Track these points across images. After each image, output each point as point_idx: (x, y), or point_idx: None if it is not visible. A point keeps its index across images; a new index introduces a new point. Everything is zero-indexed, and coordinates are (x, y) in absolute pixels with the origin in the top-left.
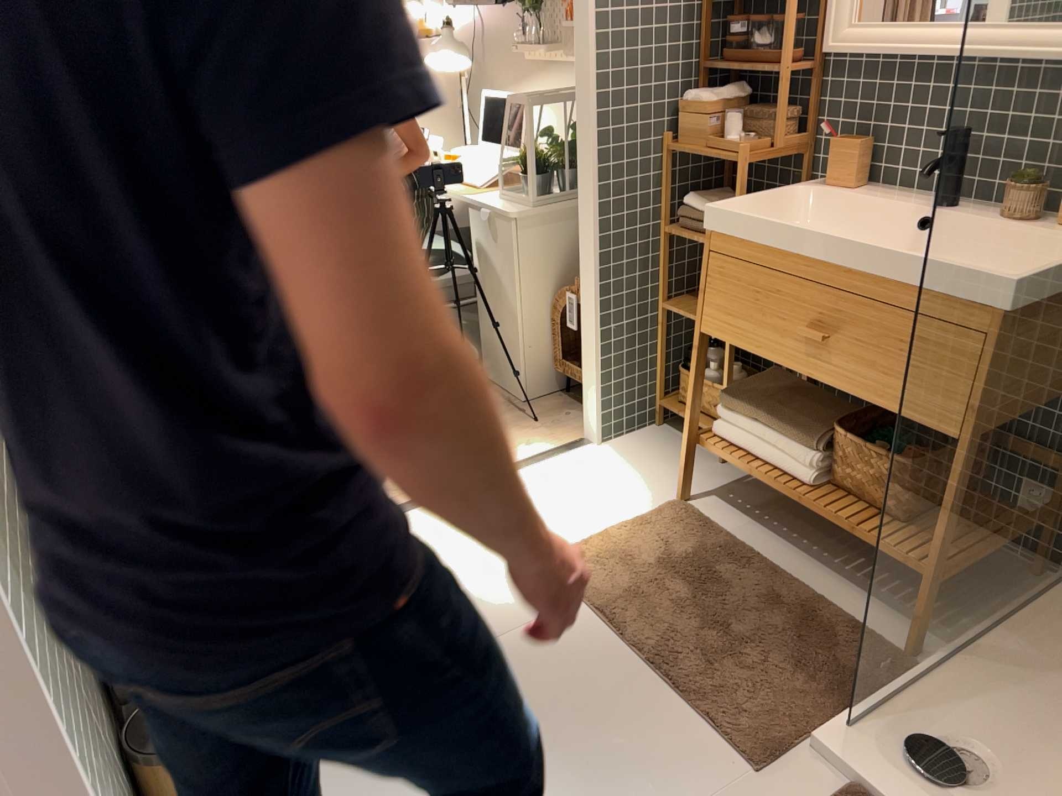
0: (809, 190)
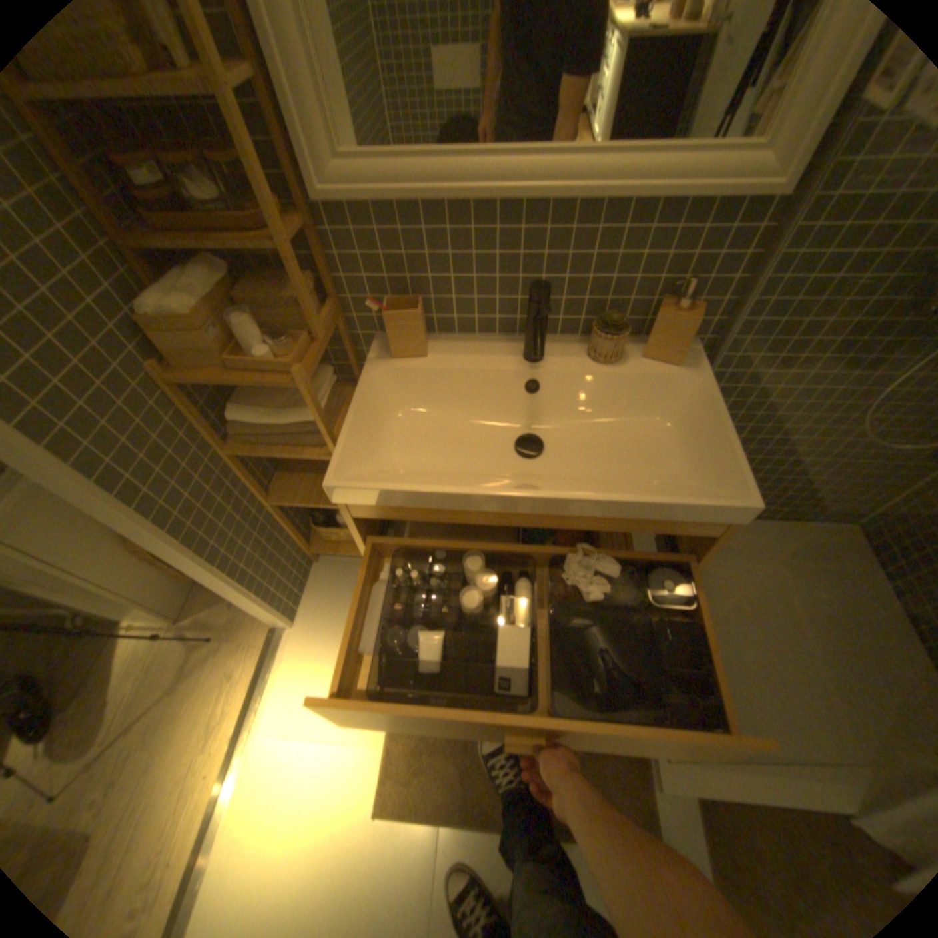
0: (389, 375)
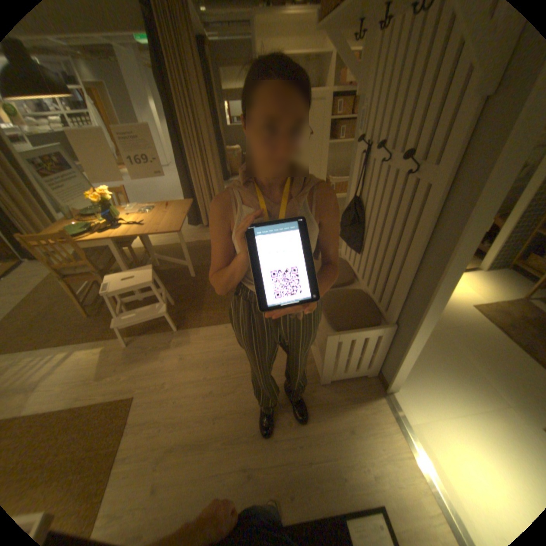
0: None
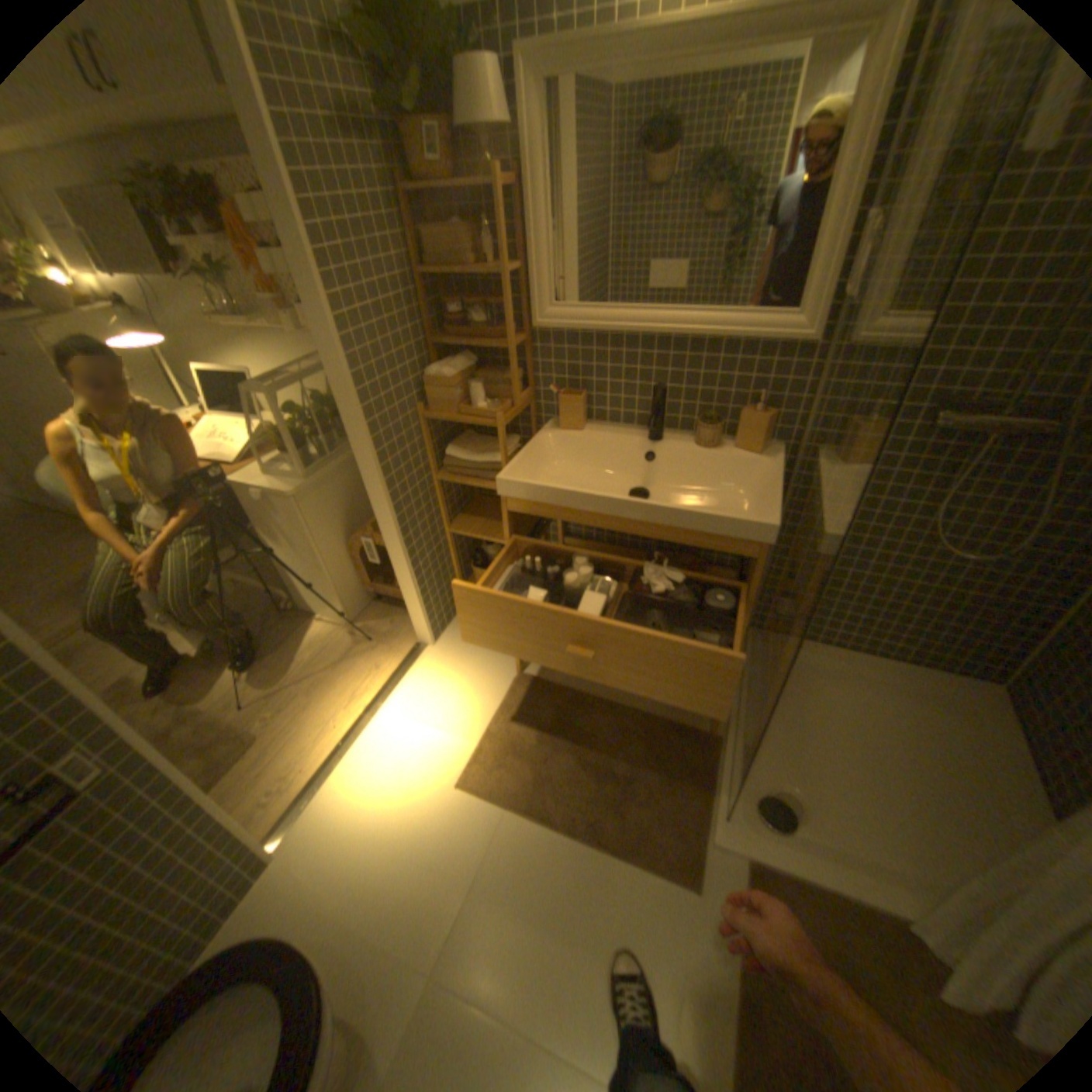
0: (553, 436)
